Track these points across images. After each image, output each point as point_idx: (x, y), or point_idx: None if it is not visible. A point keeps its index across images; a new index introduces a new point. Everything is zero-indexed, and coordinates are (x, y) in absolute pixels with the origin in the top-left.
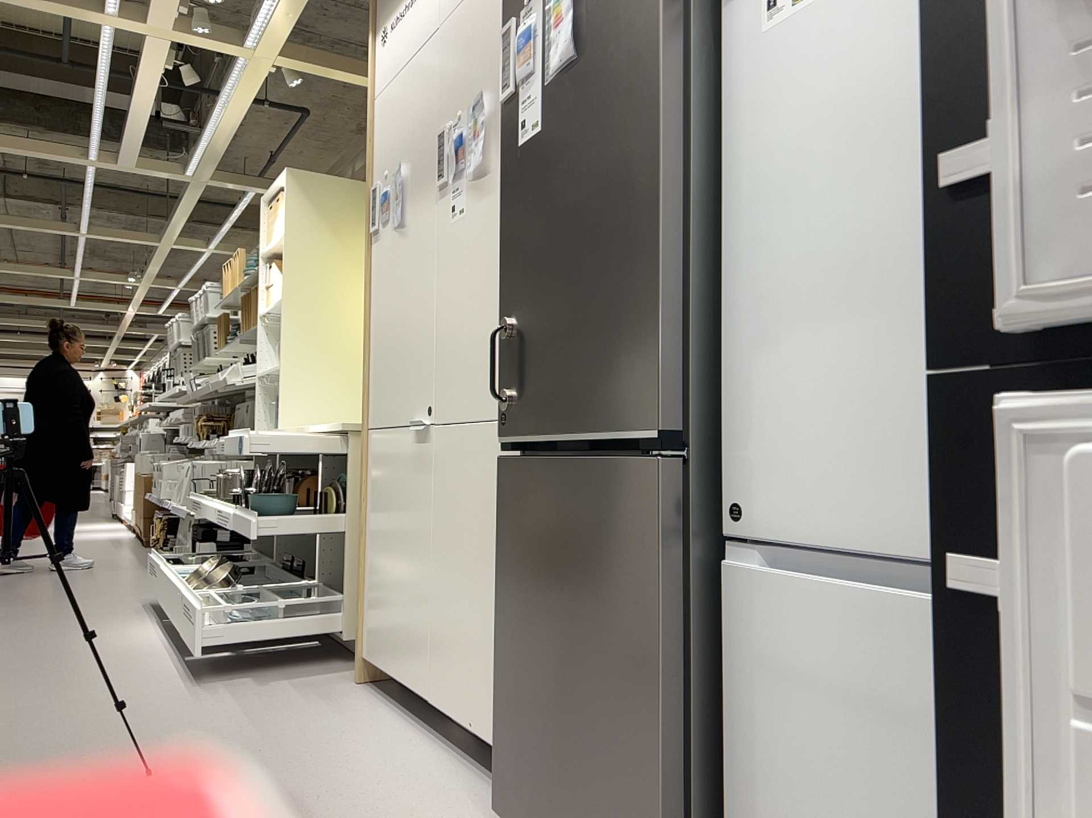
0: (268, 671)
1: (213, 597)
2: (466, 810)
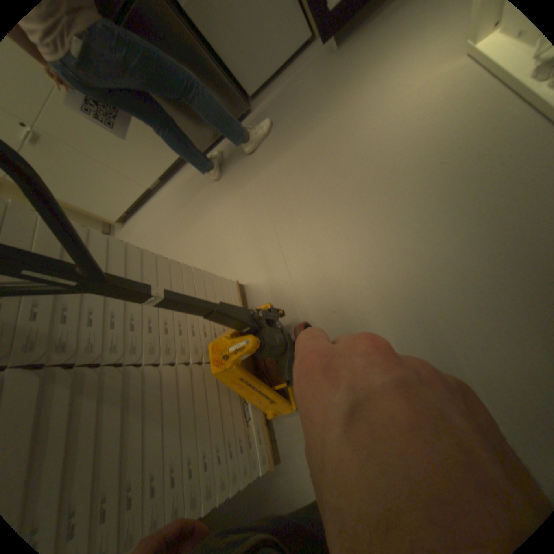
0: None
1: None
2: (190, 170)
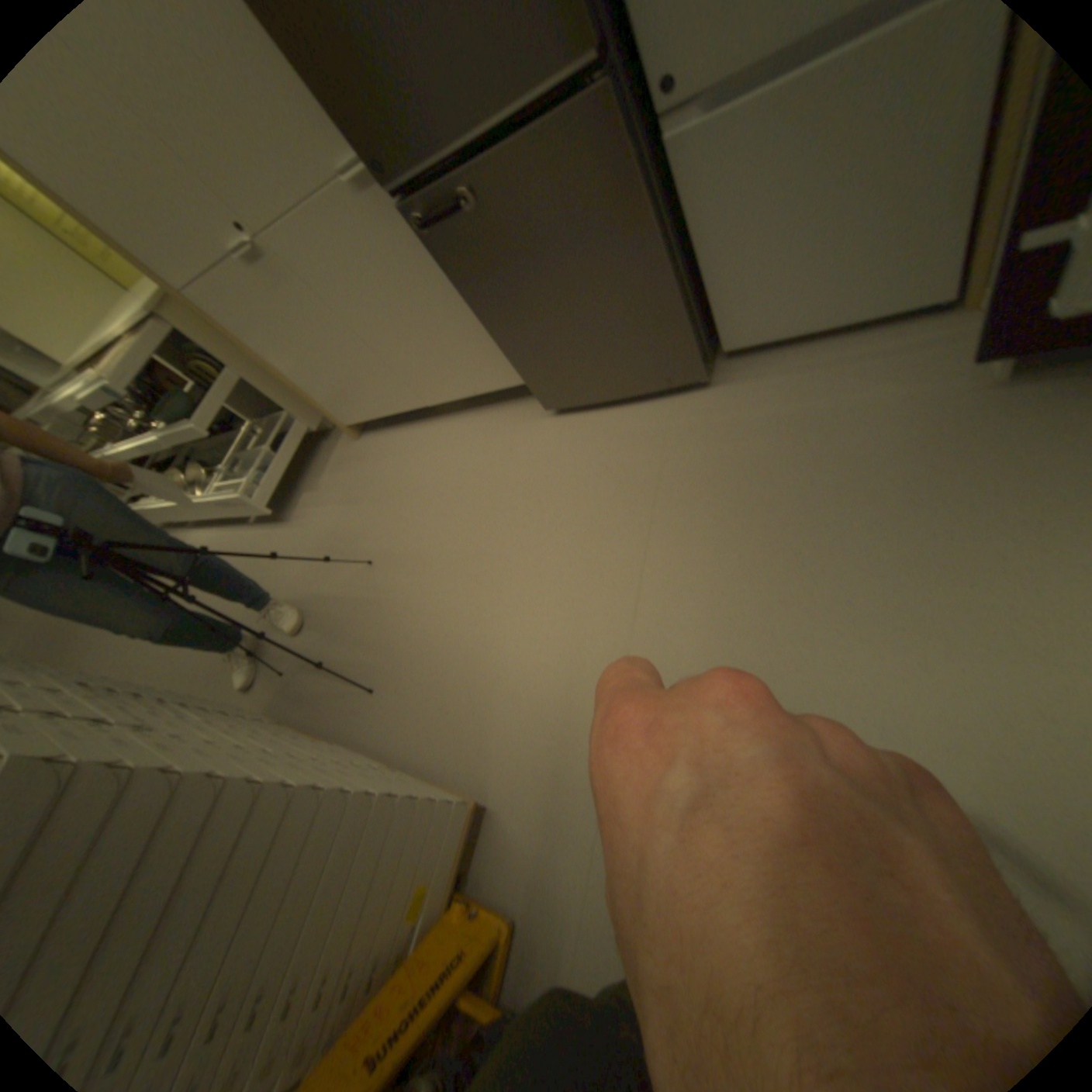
0: (304, 481)
1: (223, 485)
2: (521, 420)
